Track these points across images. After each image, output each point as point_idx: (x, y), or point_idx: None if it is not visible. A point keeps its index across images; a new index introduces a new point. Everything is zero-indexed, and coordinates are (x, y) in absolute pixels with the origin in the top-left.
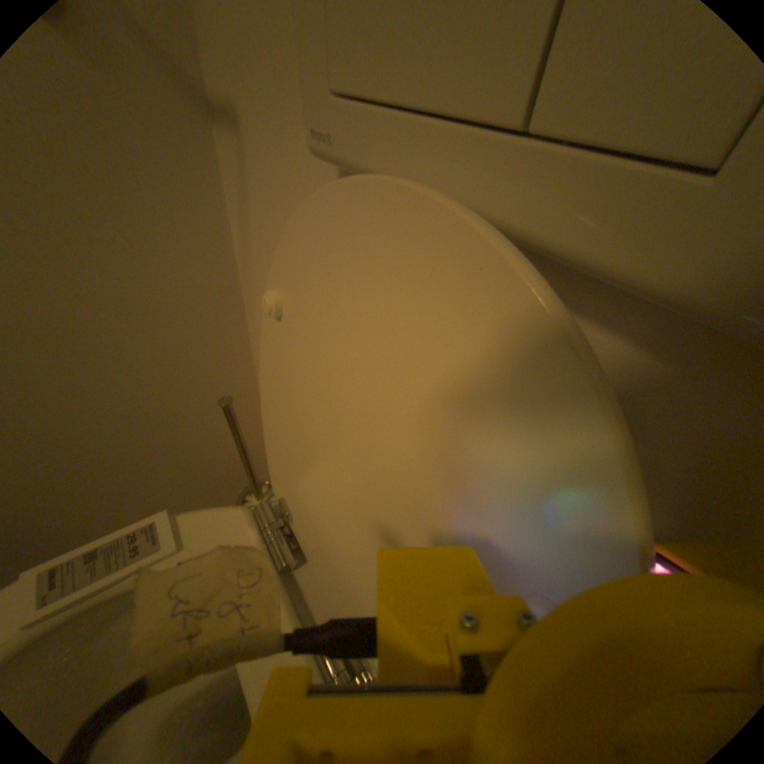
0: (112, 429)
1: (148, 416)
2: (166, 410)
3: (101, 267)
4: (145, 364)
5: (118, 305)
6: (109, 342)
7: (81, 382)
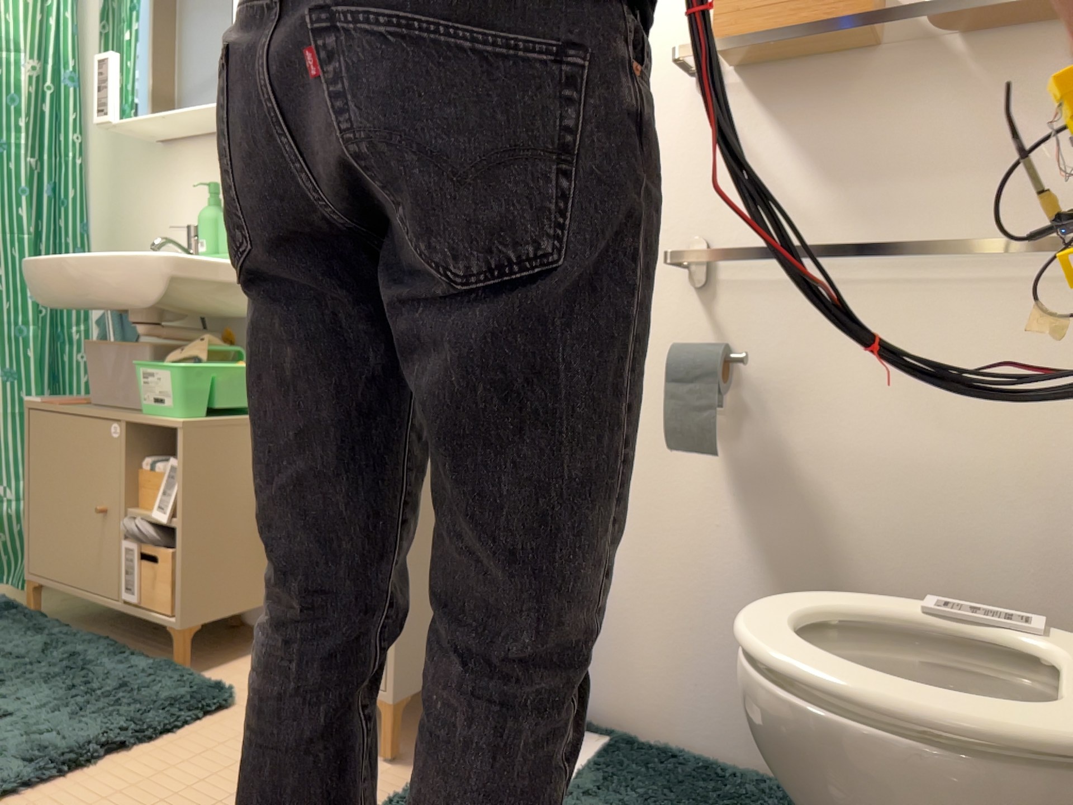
0: (994, 594)
1: (1032, 600)
2: (1054, 604)
3: (1068, 434)
4: (1060, 536)
5: (1066, 468)
6: (1040, 500)
7: (999, 528)
